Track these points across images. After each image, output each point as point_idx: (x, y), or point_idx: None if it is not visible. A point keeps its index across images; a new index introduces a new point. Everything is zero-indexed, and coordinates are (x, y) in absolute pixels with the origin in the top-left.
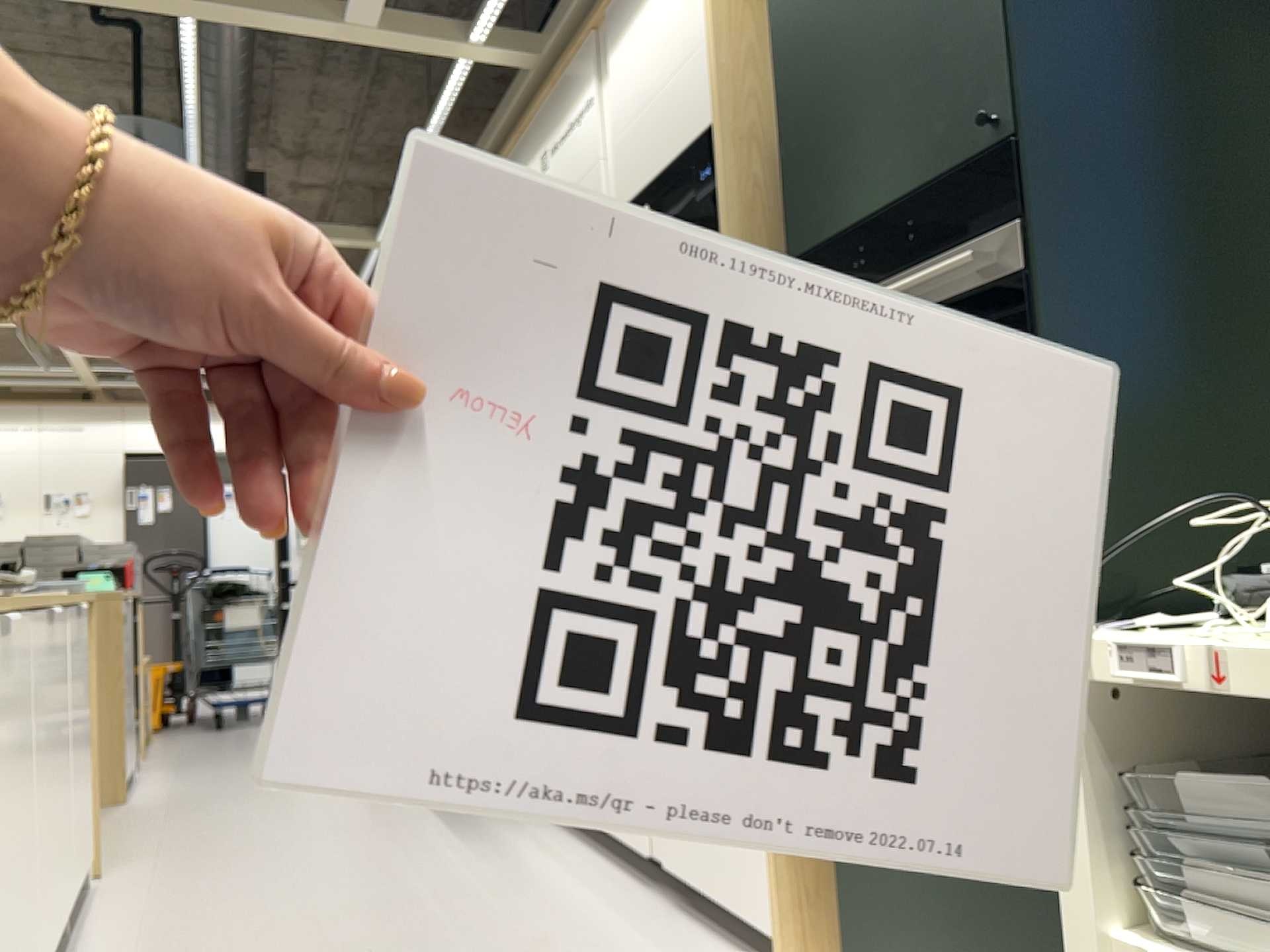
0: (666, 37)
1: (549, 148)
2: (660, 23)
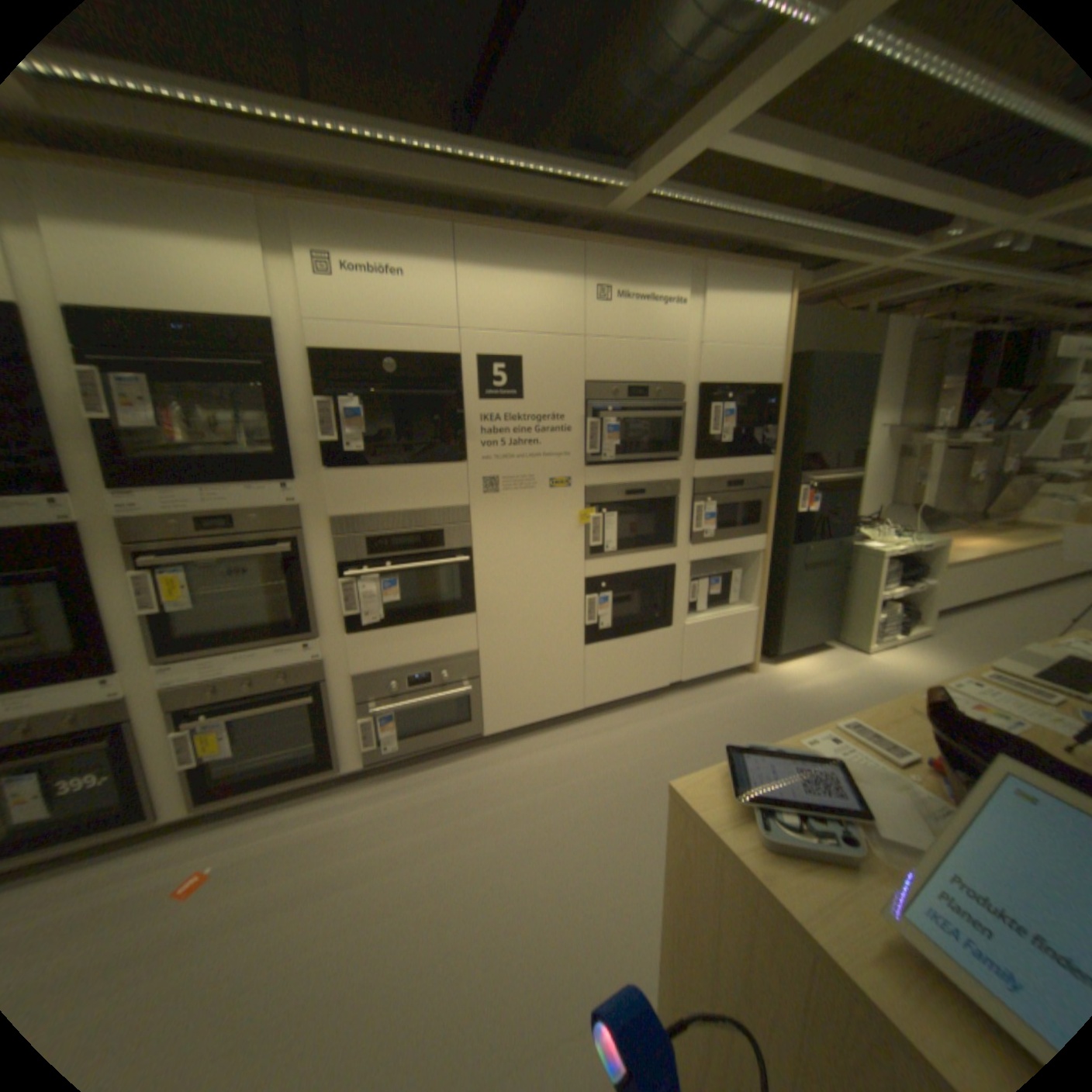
0: (756, 324)
1: (614, 289)
2: (753, 313)
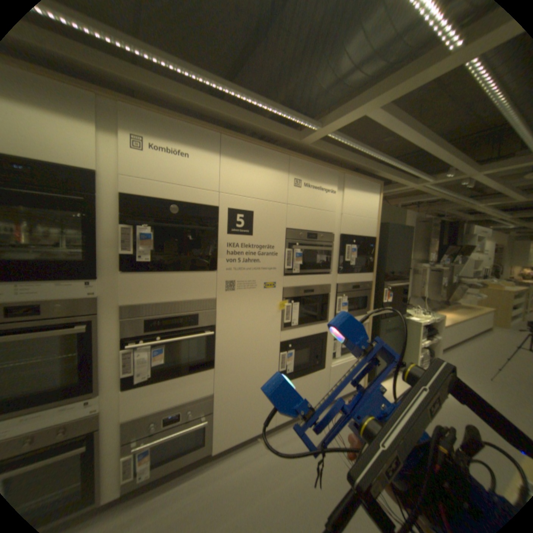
0: (365, 207)
1: (302, 181)
2: (364, 202)
